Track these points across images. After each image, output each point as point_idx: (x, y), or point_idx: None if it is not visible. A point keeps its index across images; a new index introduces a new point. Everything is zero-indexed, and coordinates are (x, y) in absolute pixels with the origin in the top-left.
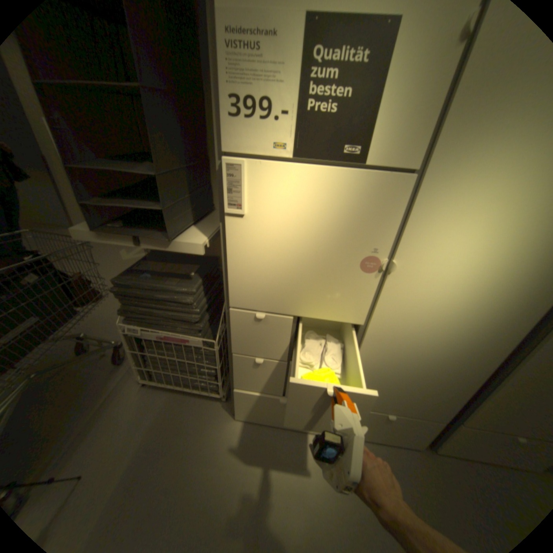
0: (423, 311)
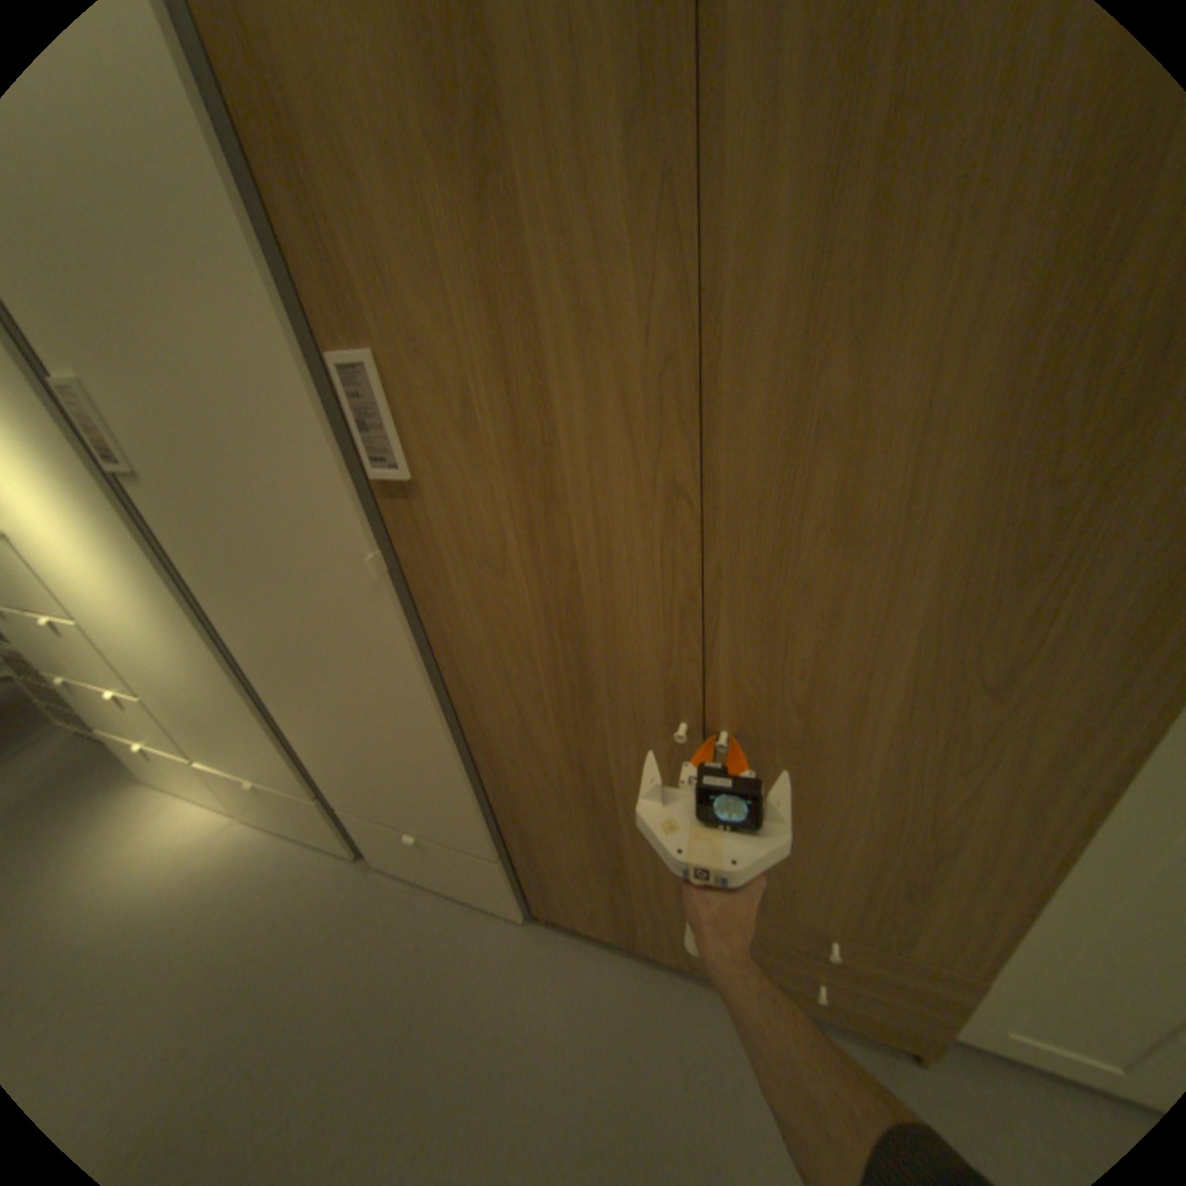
0: (87, 595)
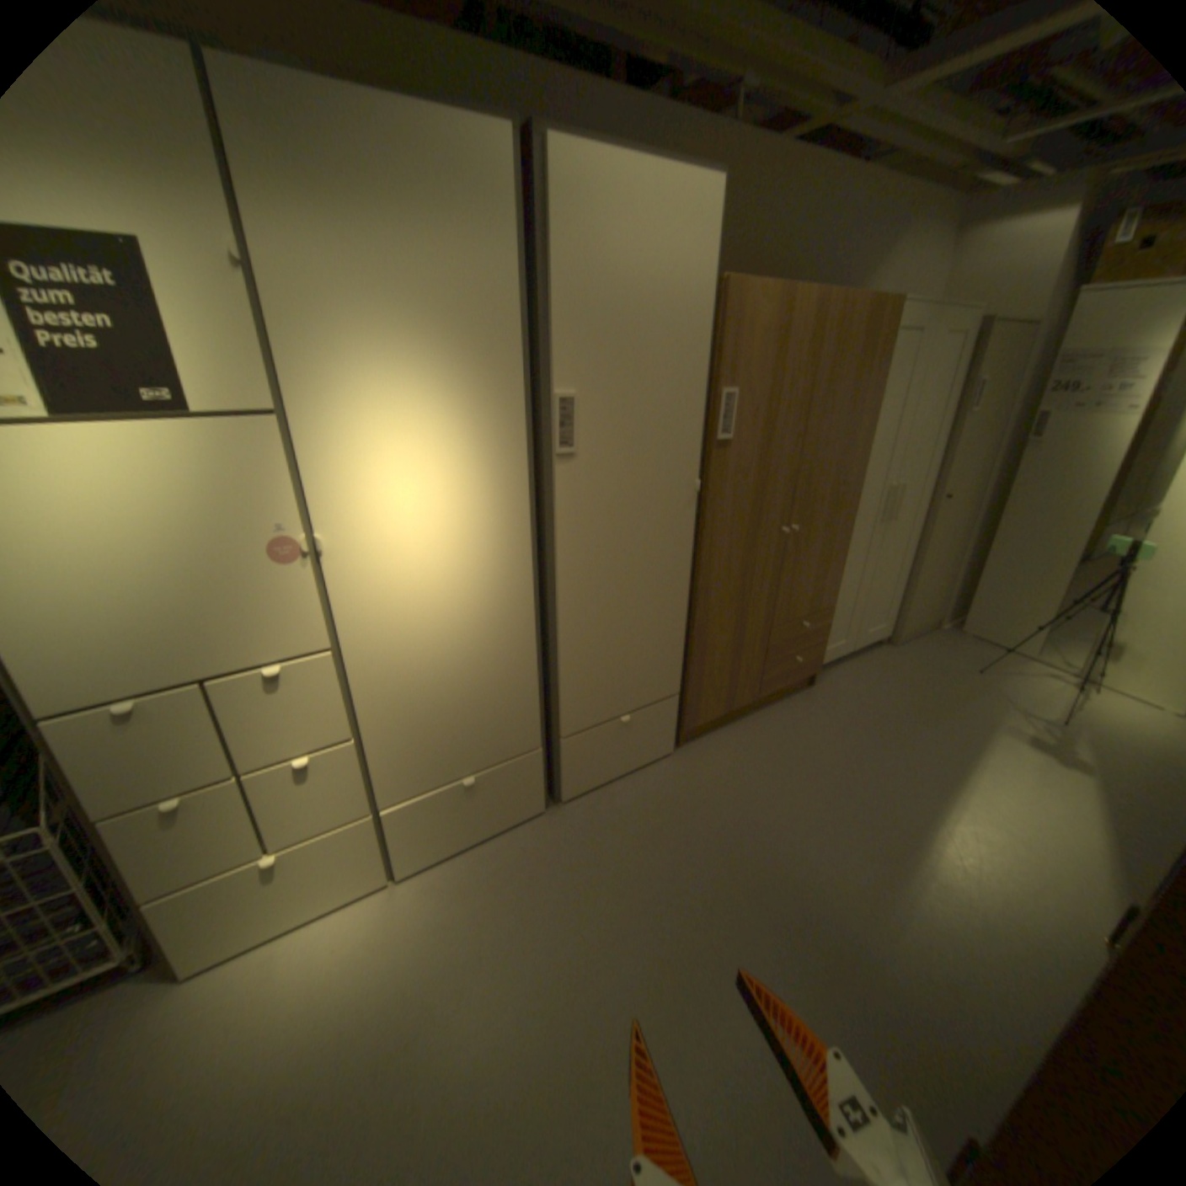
0: (402, 595)
